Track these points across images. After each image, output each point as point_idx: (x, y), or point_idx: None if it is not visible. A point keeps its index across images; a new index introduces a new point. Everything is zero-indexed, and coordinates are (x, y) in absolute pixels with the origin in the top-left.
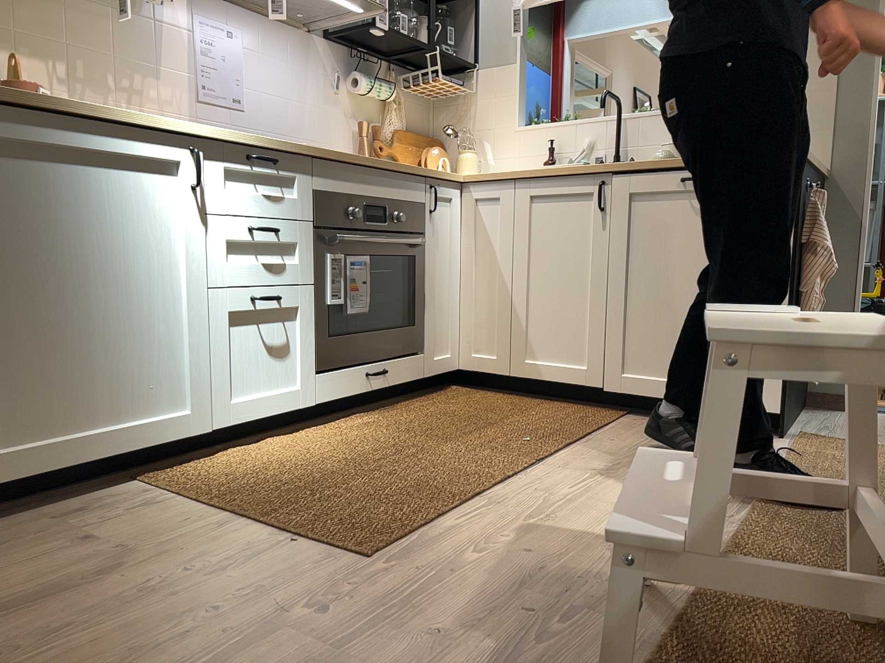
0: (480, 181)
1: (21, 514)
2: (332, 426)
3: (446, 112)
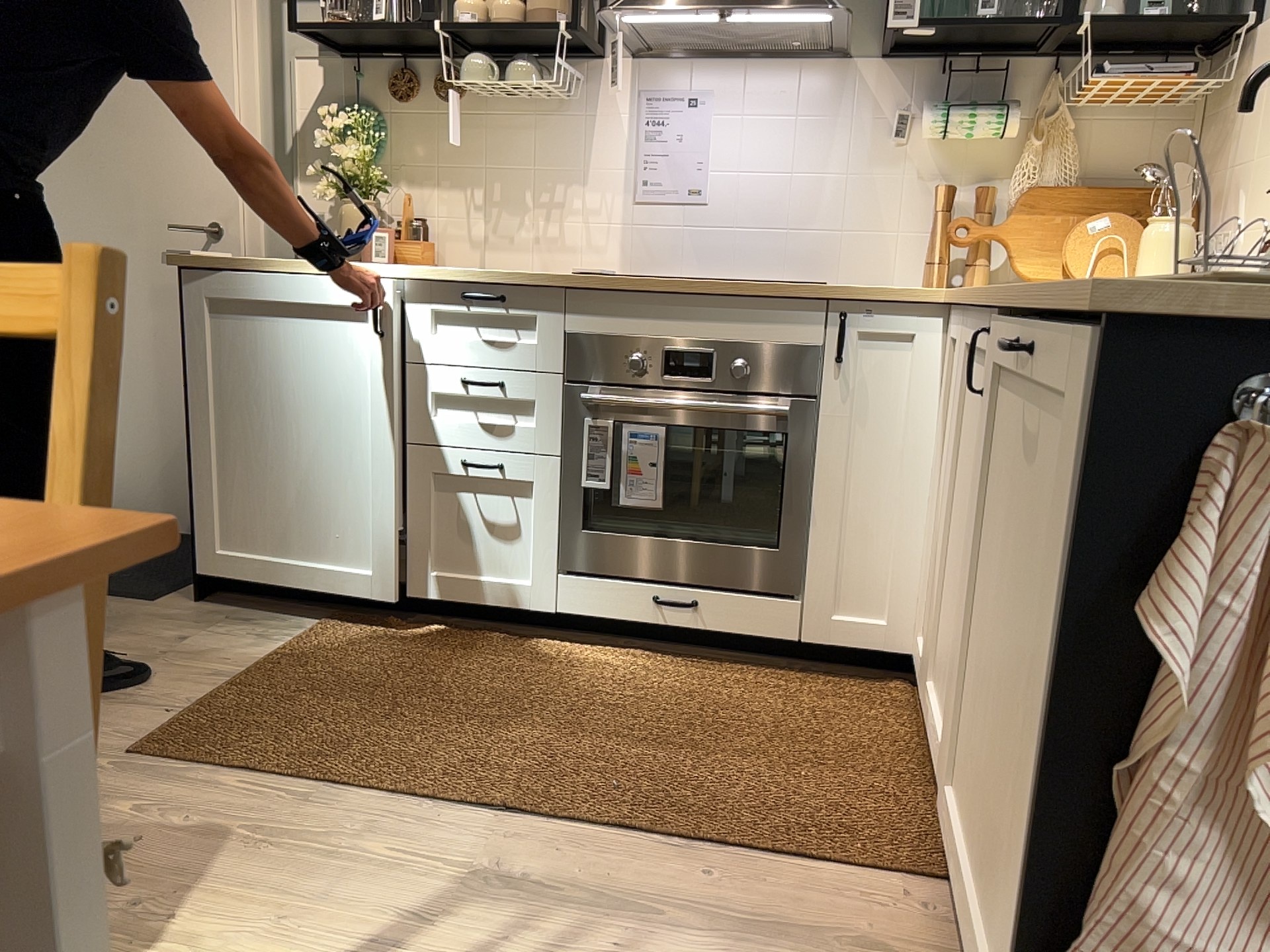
0: (955, 309)
1: (238, 606)
2: (584, 652)
3: (1209, 130)
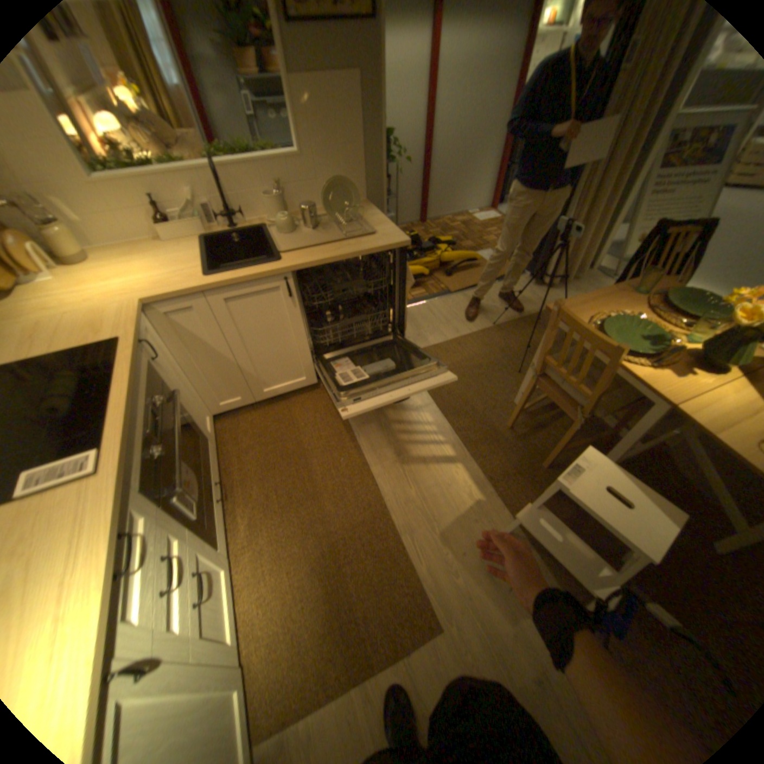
0: (163, 299)
1: None
2: (232, 547)
3: None
